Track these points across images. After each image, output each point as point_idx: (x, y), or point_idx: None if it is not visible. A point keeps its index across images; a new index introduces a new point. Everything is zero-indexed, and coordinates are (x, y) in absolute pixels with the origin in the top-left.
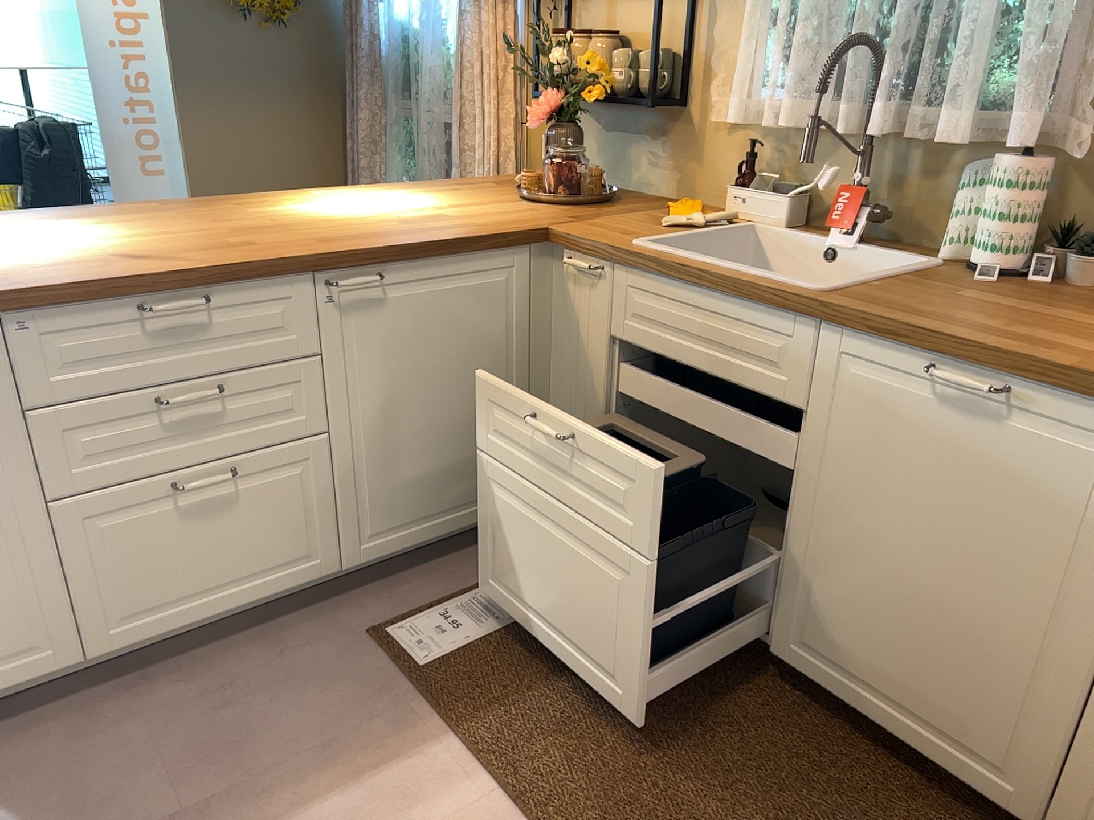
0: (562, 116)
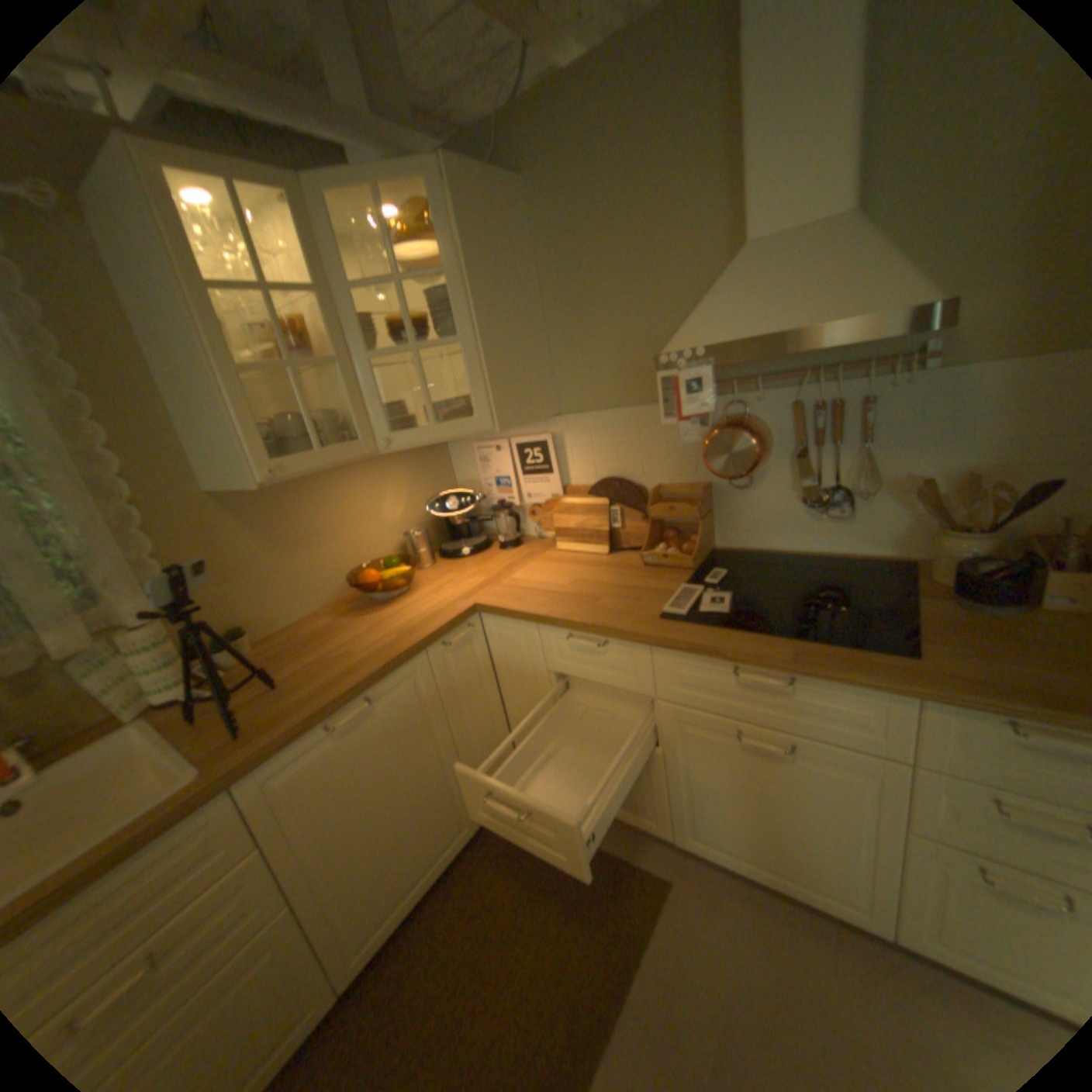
0: None
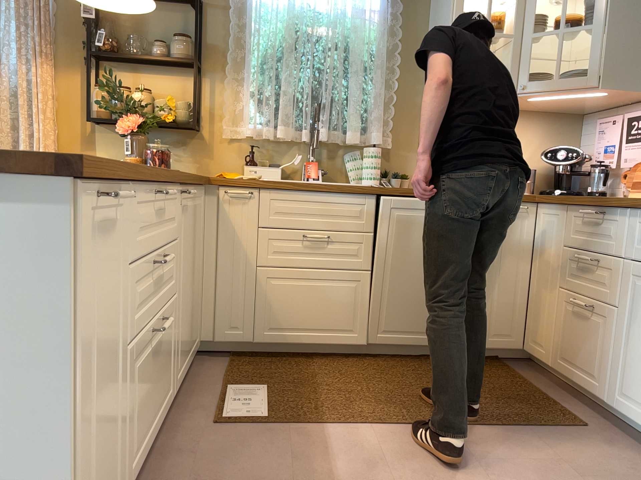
0: (139, 129)
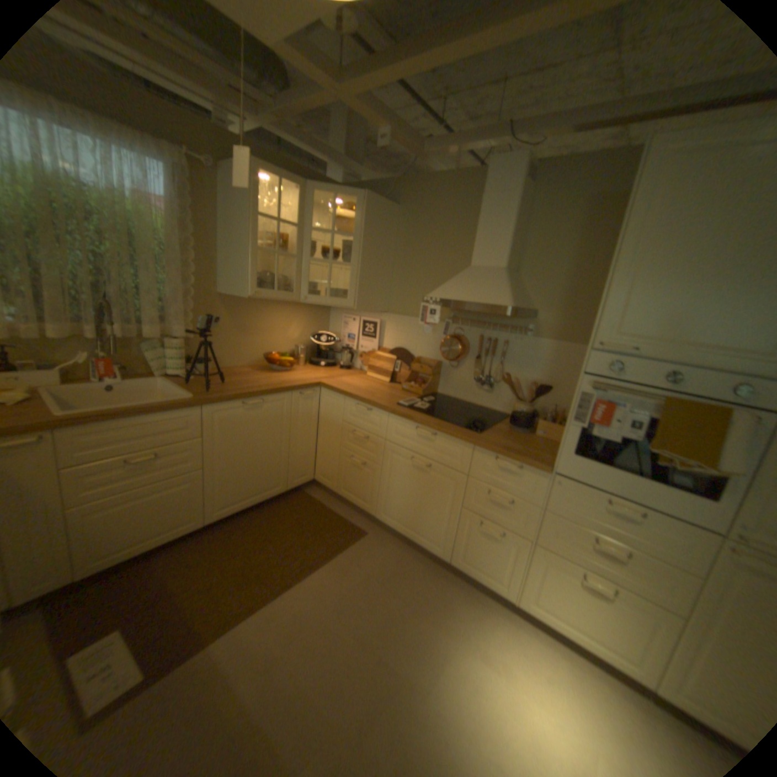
0: None
